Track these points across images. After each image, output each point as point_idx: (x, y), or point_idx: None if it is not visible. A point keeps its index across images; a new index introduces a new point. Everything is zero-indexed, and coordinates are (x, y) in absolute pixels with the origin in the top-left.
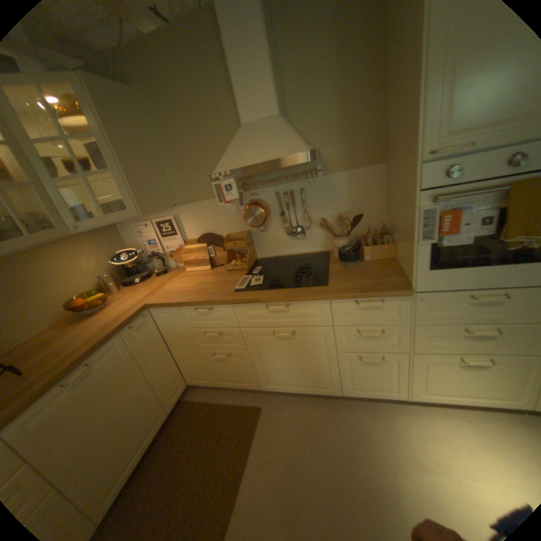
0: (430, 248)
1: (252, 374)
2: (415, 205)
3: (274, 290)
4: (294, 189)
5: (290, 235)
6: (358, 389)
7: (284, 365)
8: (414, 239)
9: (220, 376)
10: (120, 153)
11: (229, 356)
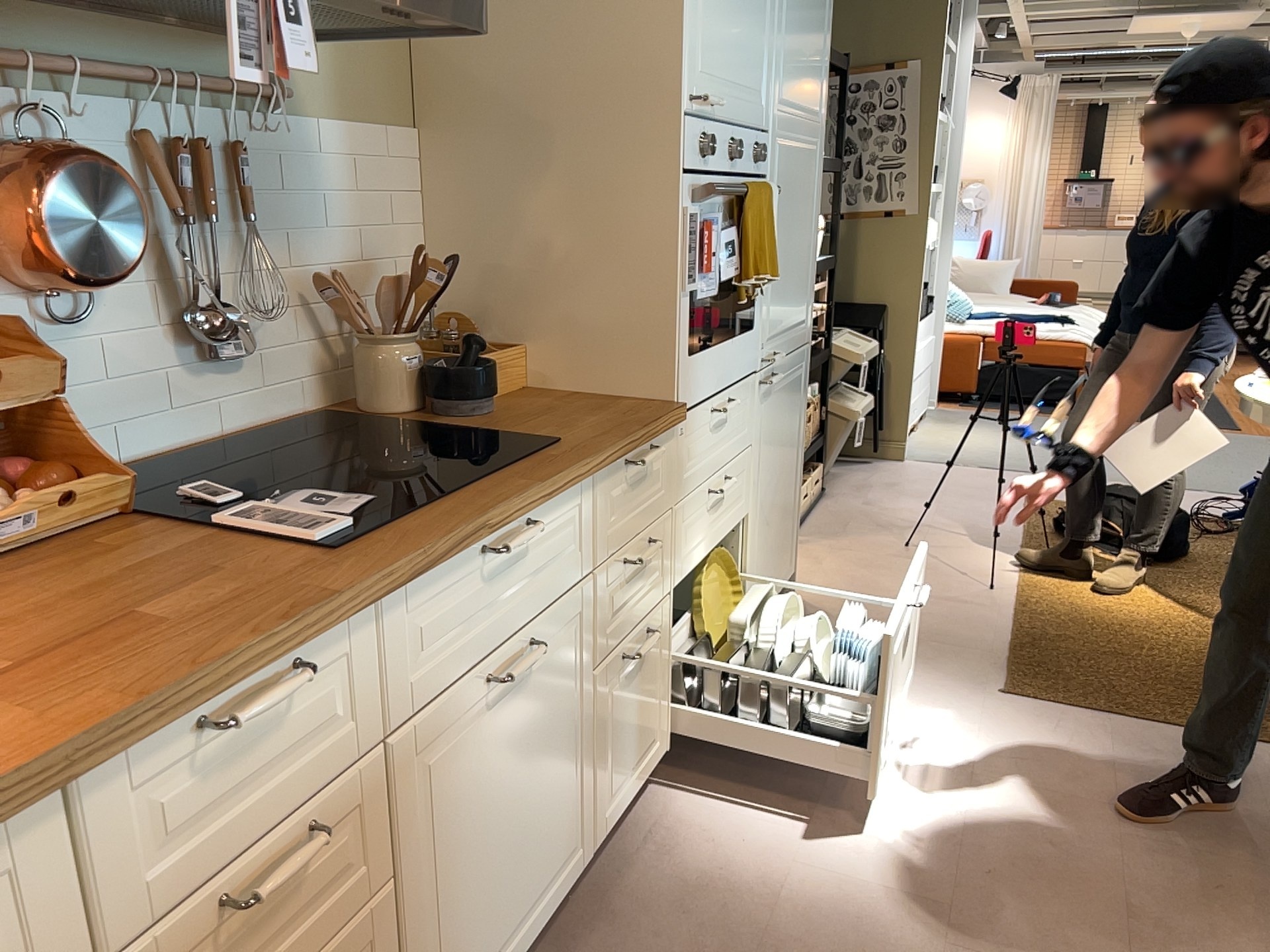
0: (688, 305)
1: None
2: (676, 207)
3: (461, 491)
4: (209, 141)
5: (212, 341)
6: (613, 792)
7: (493, 845)
8: (675, 283)
9: None
10: None
11: None
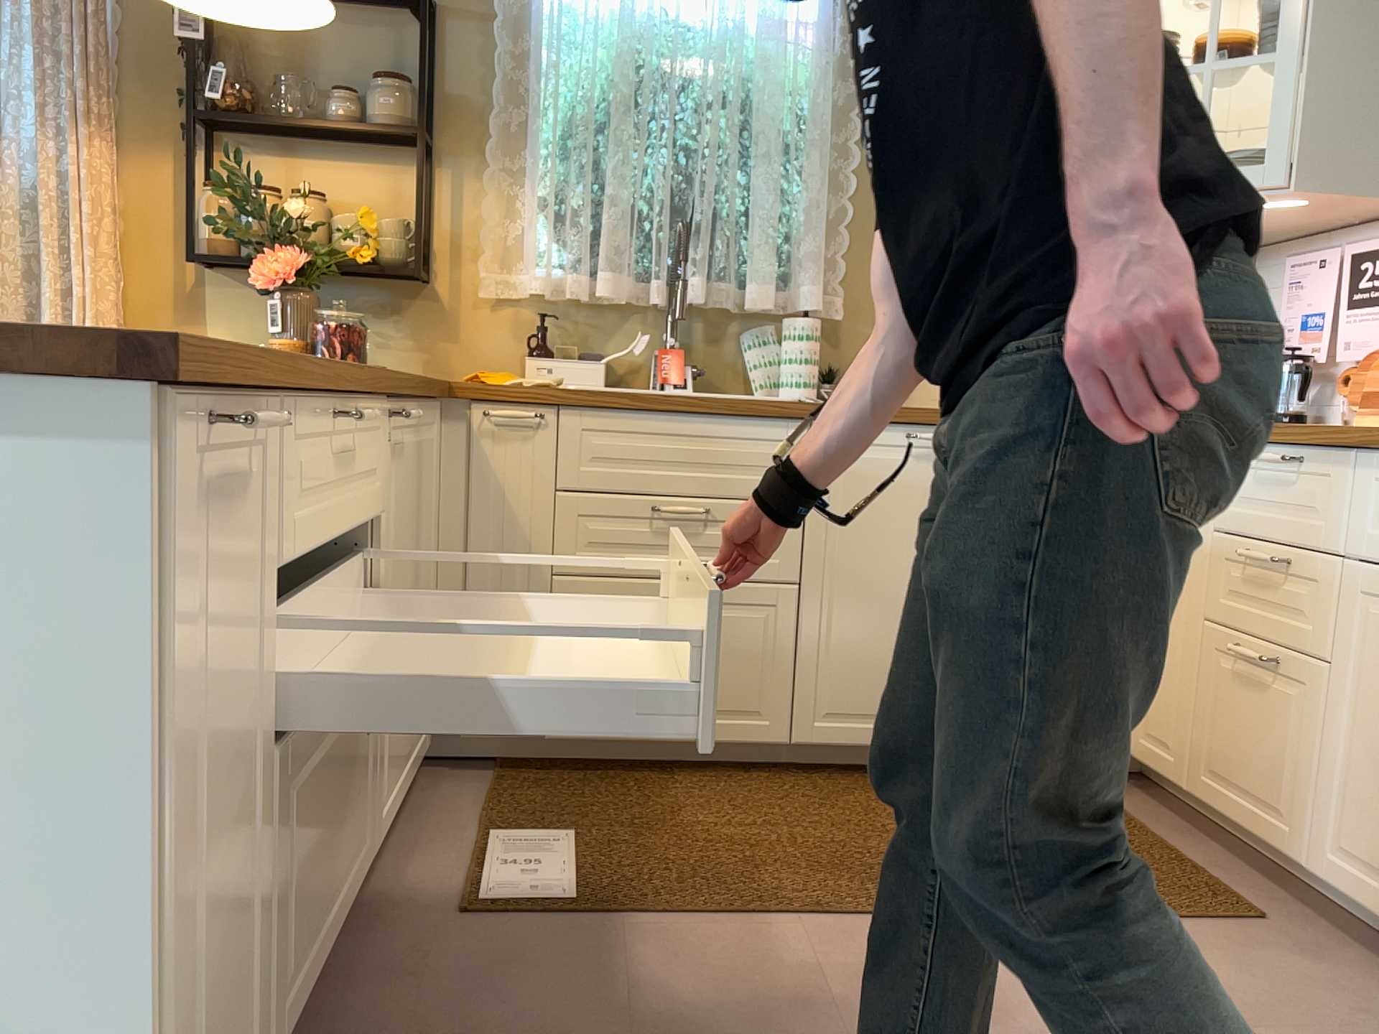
0: None
1: (1313, 779)
2: None
3: None
4: None
5: None
6: None
7: None
8: None
9: (1220, 751)
10: (1331, 14)
11: (1270, 662)
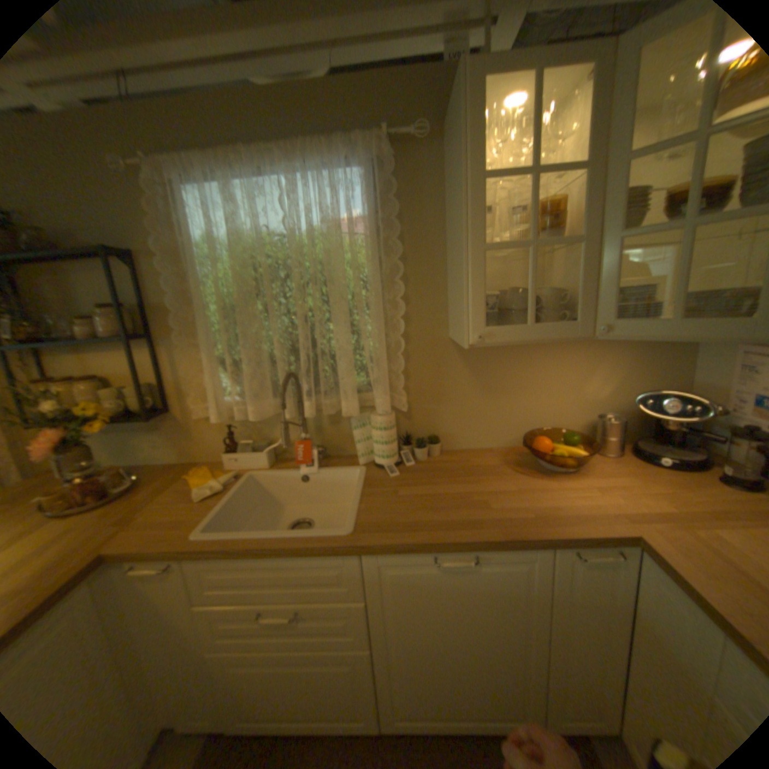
0: None
1: None
2: None
3: None
4: None
5: None
6: None
7: None
8: None
9: None
10: None
11: None
